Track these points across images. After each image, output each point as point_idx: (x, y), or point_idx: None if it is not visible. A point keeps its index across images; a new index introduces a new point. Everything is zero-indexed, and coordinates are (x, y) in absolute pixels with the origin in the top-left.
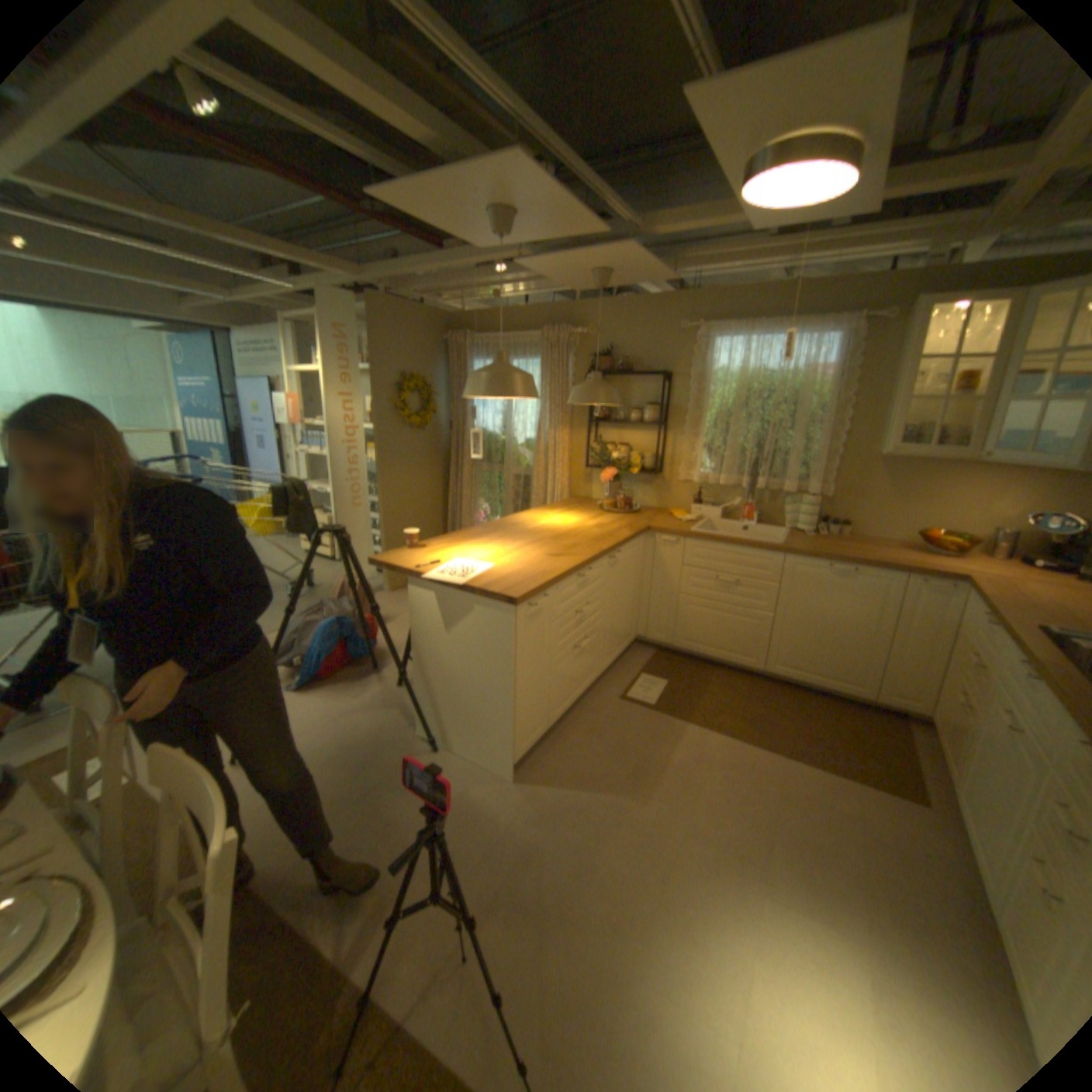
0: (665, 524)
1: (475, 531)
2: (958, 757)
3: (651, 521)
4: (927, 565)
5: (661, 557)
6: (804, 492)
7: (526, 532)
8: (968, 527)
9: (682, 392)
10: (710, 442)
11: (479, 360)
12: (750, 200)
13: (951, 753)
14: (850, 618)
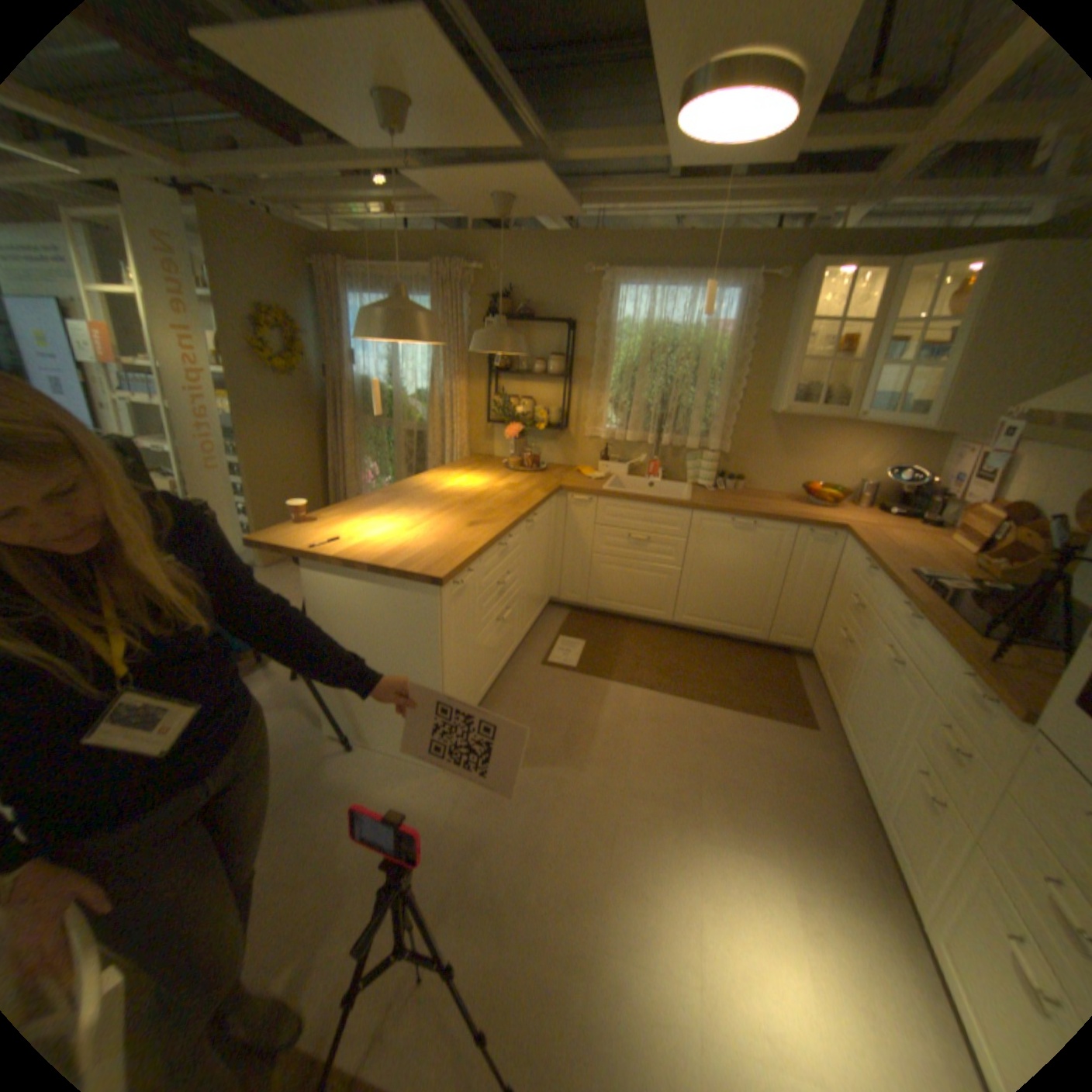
0: (576, 483)
1: (373, 497)
2: (840, 685)
3: (562, 480)
4: (812, 516)
5: (573, 517)
6: (703, 449)
7: (433, 497)
8: (839, 479)
9: (588, 343)
10: (616, 397)
11: (355, 294)
12: (679, 129)
13: (832, 681)
14: (748, 568)
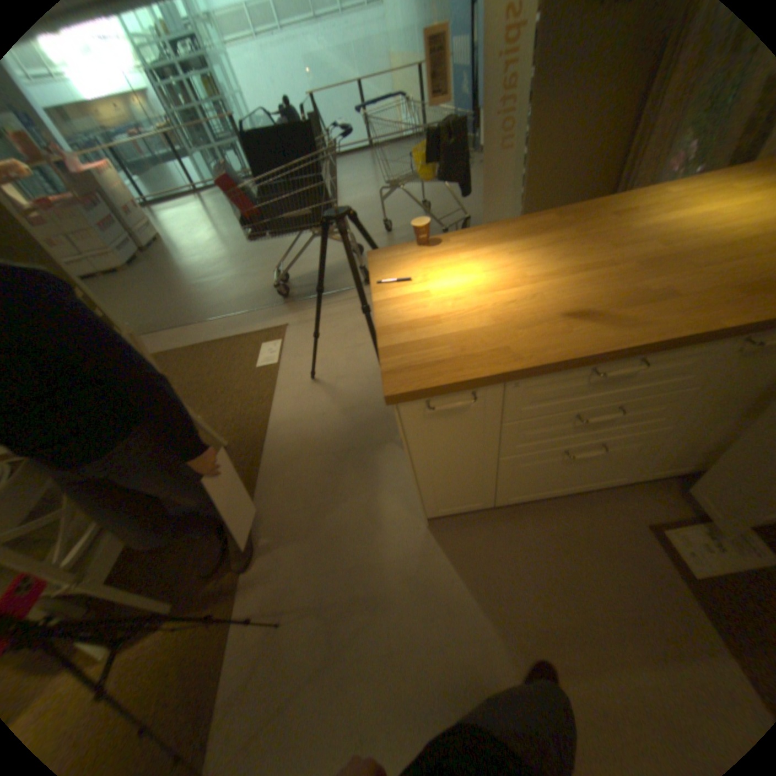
0: None
1: (540, 219)
2: None
3: None
4: None
5: None
6: None
7: (618, 234)
8: None
9: None
10: None
11: None
12: None
13: None
14: None
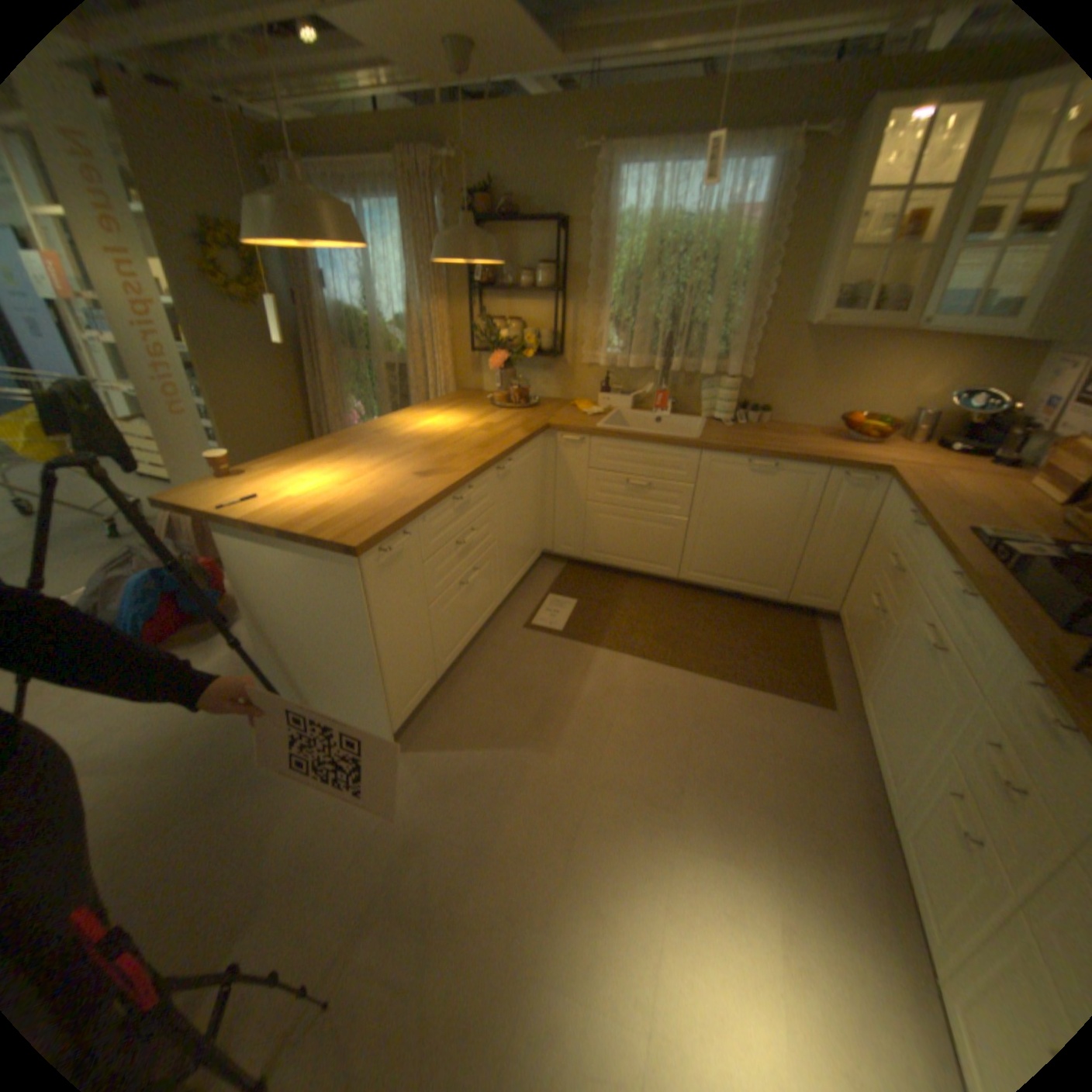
0: (568, 420)
1: (323, 443)
2: (866, 659)
3: (552, 417)
4: (850, 455)
5: (564, 460)
6: (723, 374)
7: (392, 441)
8: (890, 407)
9: (583, 245)
10: (618, 313)
11: None
12: None
13: (858, 653)
14: (767, 518)
